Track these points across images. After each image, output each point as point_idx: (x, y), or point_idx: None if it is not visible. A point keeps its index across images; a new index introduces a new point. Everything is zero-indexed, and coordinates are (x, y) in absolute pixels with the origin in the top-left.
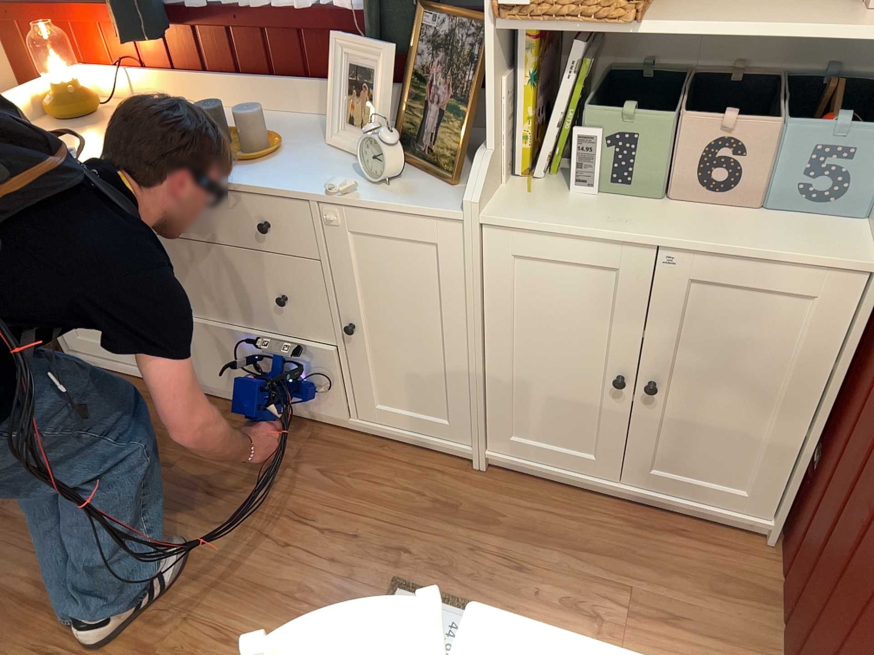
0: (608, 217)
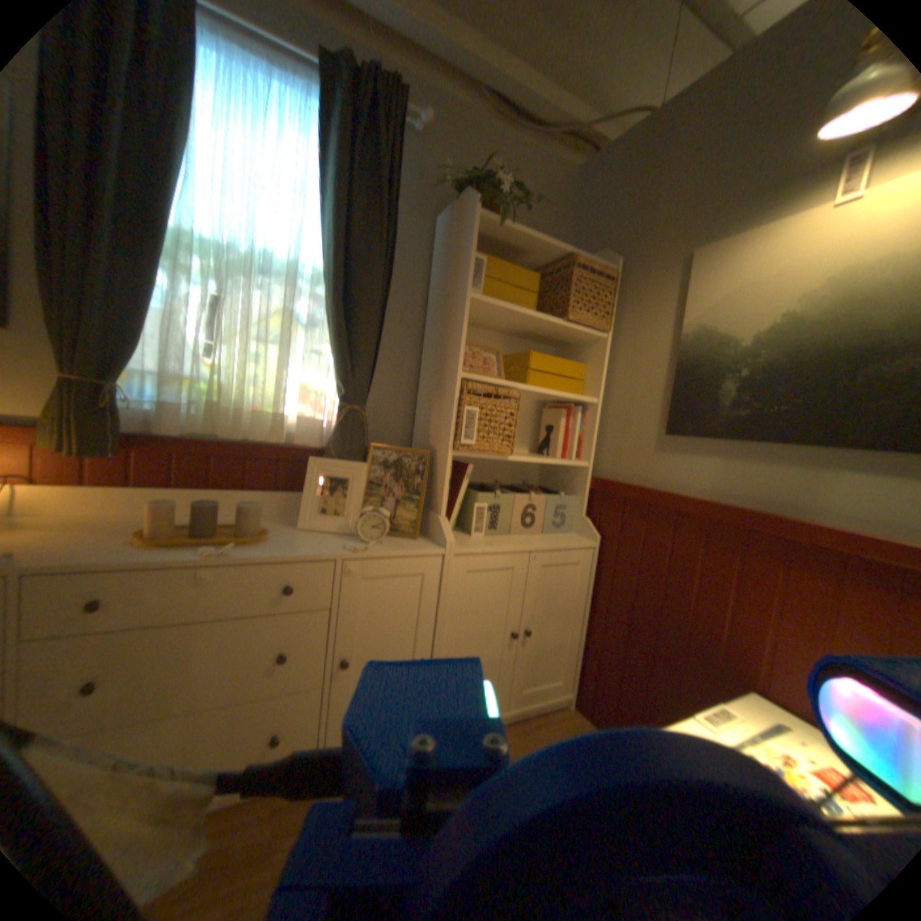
0: (501, 543)
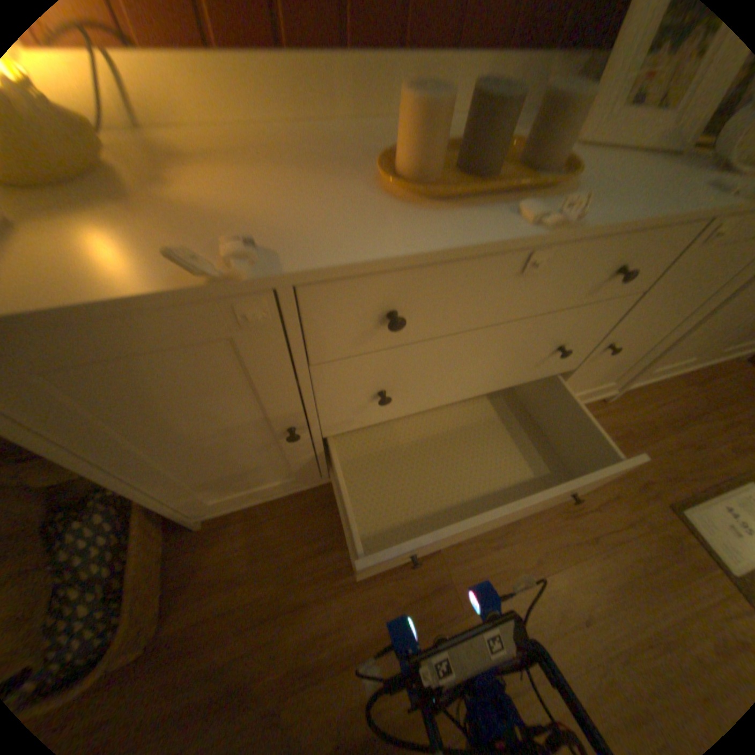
0: None
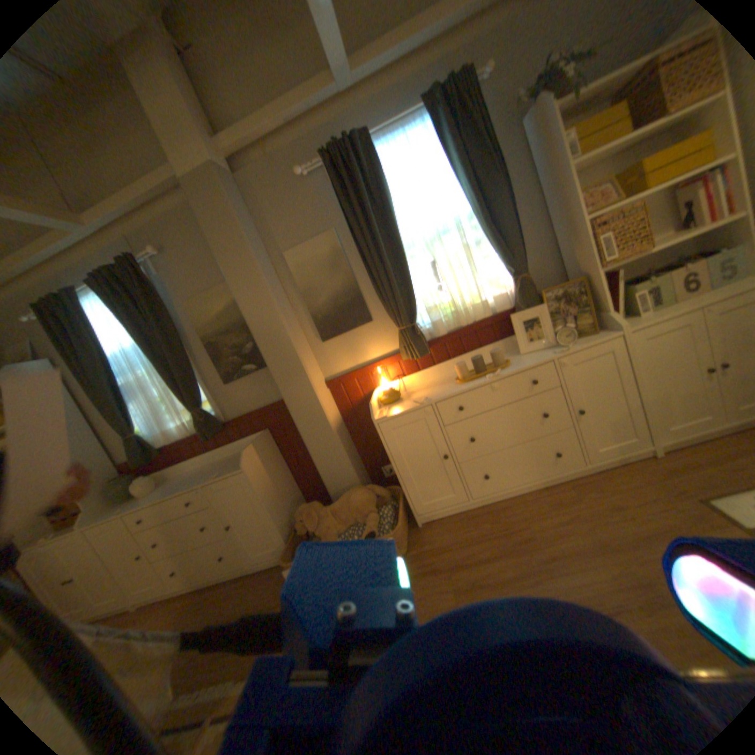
0: (669, 310)
